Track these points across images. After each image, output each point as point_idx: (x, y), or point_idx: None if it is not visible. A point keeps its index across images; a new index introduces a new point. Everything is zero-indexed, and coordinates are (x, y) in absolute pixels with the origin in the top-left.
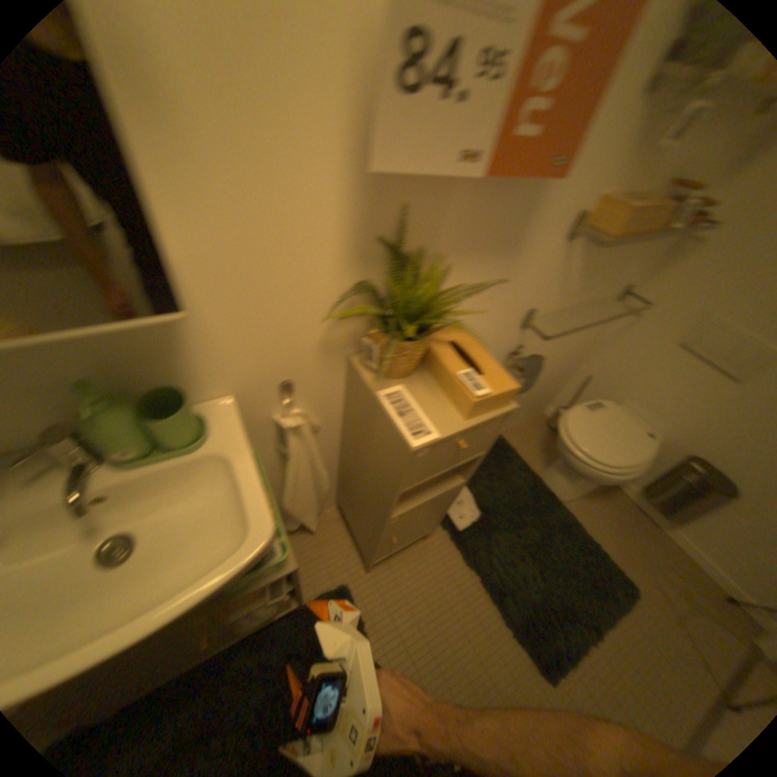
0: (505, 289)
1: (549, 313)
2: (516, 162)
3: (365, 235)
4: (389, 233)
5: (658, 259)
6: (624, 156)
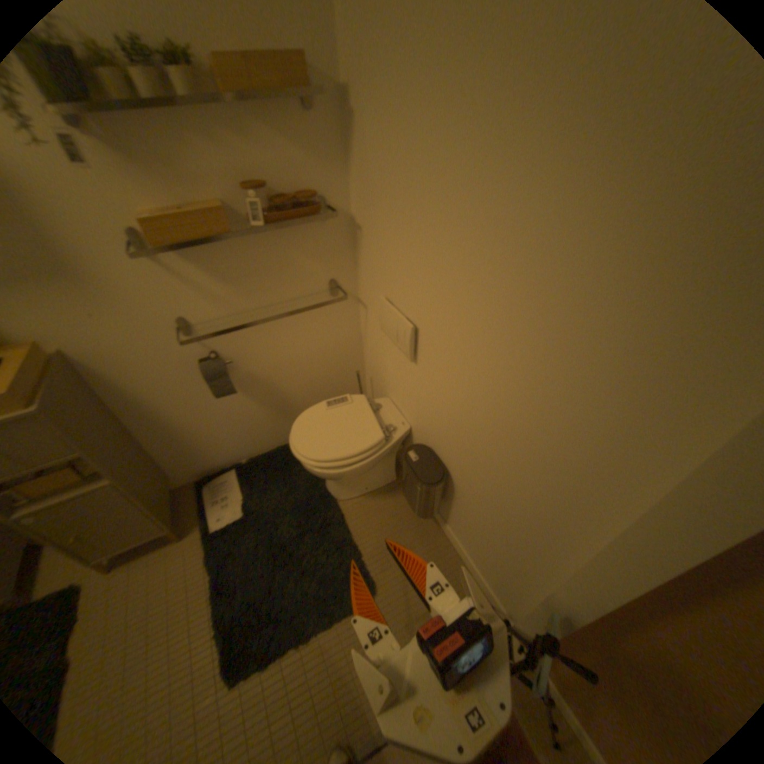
0: (99, 307)
1: (213, 319)
2: None
3: None
4: None
5: (342, 252)
6: (121, 179)
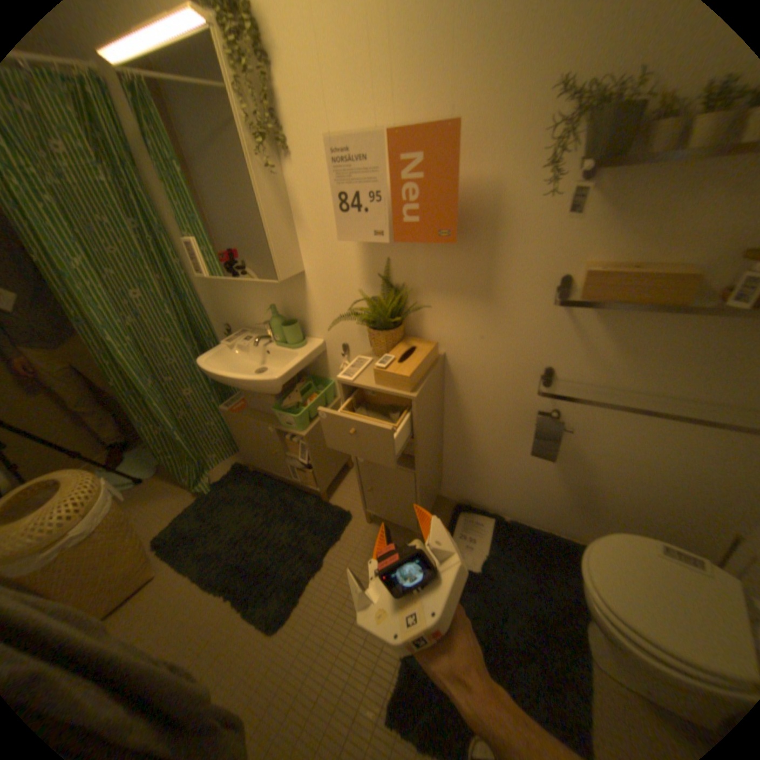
0: (495, 333)
1: (584, 382)
2: (411, 236)
3: (371, 273)
4: (383, 274)
5: None
6: (597, 228)
